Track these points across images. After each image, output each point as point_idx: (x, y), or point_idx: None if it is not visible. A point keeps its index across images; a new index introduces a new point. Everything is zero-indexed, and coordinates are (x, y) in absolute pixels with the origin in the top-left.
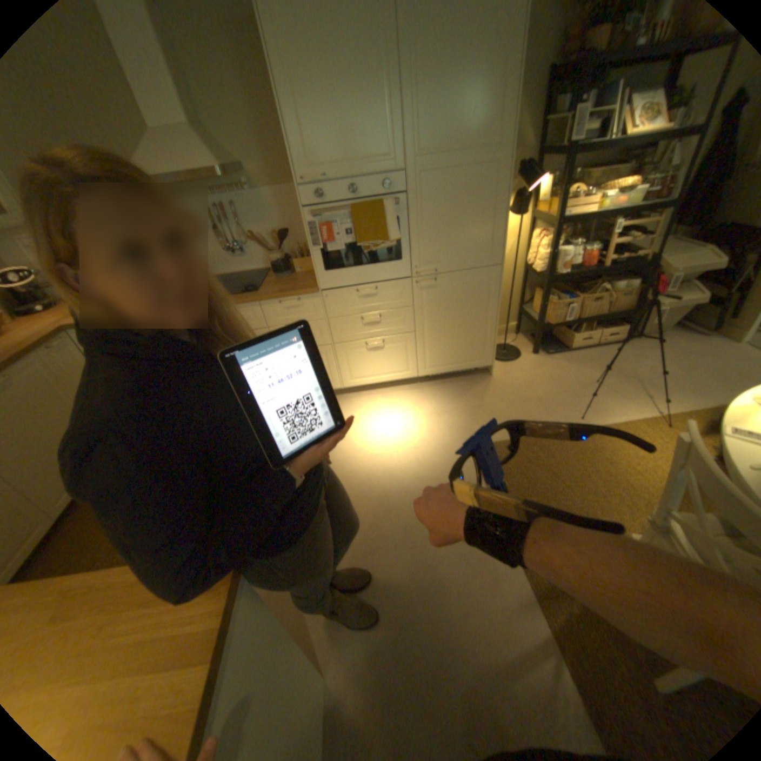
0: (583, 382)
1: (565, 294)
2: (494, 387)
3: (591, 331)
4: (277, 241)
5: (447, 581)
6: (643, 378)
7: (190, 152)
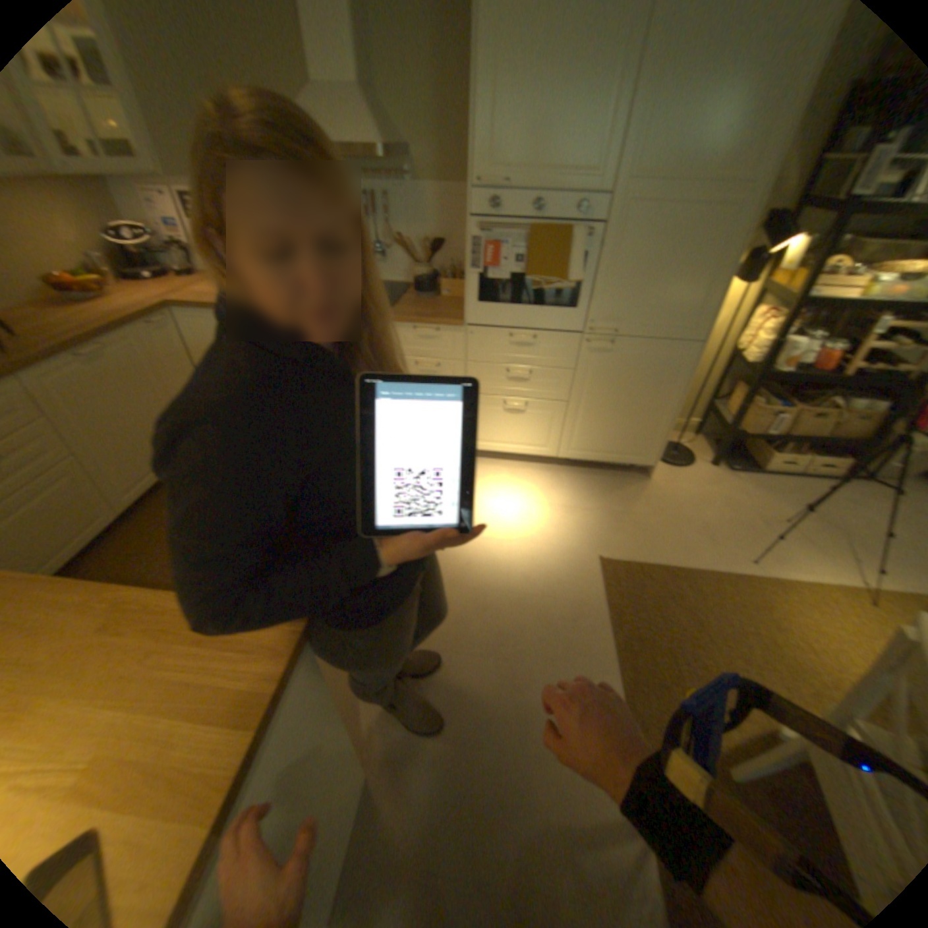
0: (769, 518)
1: (778, 398)
2: (650, 495)
3: (800, 455)
4: (428, 253)
5: (534, 711)
6: (855, 533)
7: (354, 122)
